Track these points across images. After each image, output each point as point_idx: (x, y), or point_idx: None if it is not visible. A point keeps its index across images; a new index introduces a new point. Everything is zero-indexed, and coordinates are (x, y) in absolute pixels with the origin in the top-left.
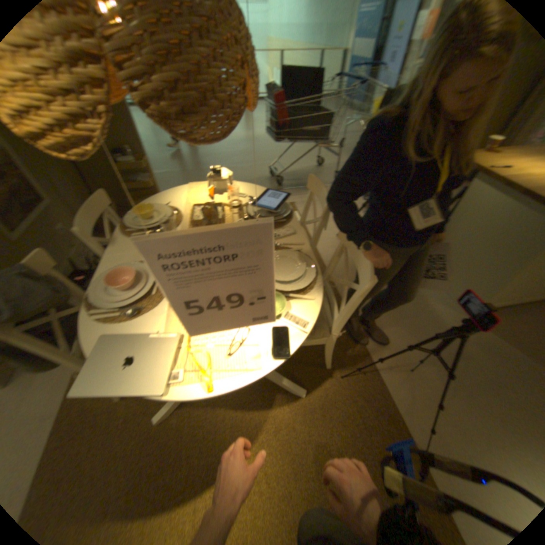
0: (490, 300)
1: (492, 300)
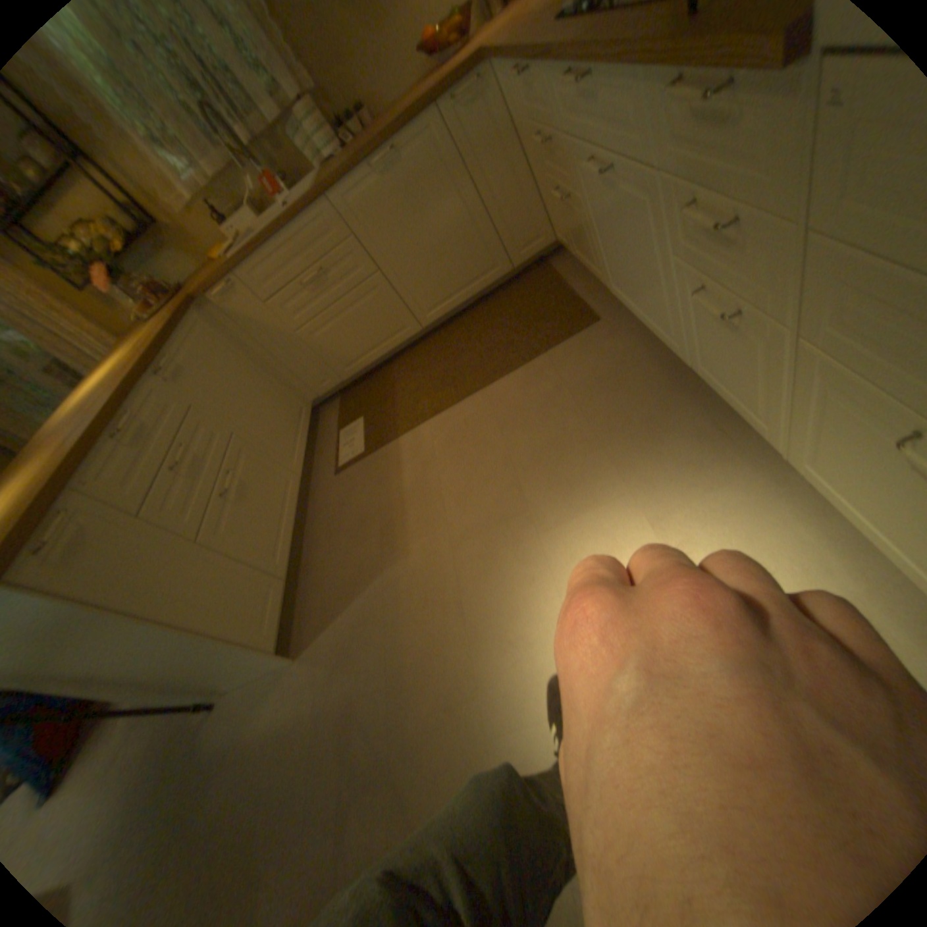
0: (245, 643)
1: (246, 638)
